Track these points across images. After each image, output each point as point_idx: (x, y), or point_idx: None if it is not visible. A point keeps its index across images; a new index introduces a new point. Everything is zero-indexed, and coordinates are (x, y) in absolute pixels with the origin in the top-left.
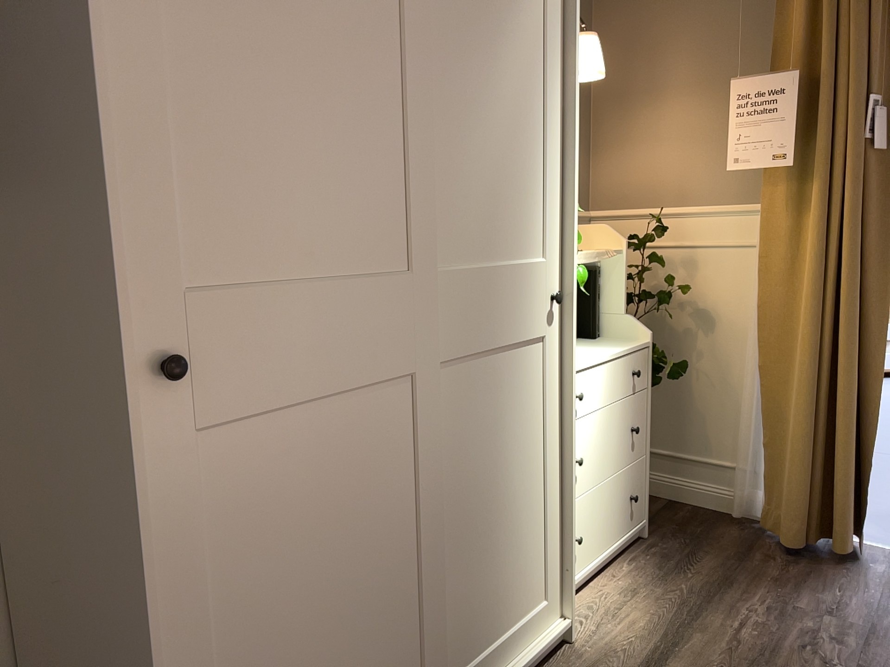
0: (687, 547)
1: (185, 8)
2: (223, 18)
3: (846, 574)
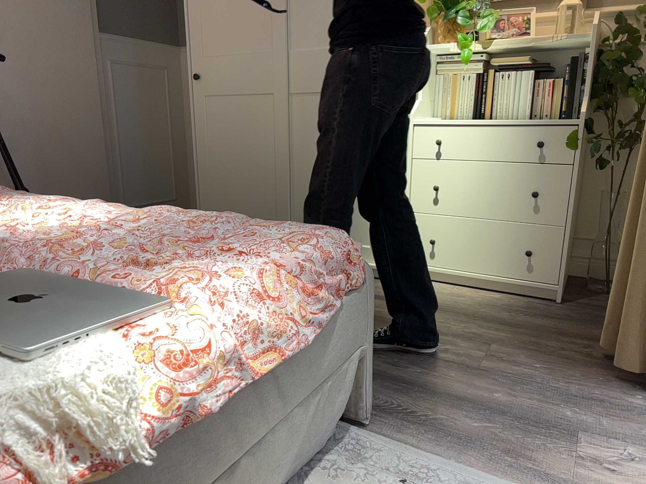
0: (563, 318)
1: None
2: None
3: (598, 384)
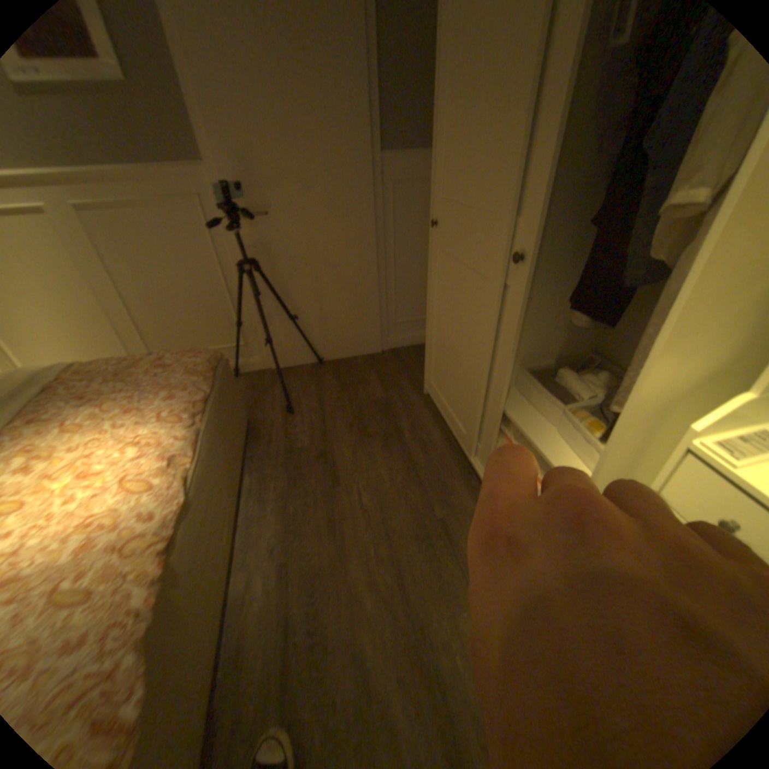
0: None
1: (450, 80)
2: (457, 78)
3: None
